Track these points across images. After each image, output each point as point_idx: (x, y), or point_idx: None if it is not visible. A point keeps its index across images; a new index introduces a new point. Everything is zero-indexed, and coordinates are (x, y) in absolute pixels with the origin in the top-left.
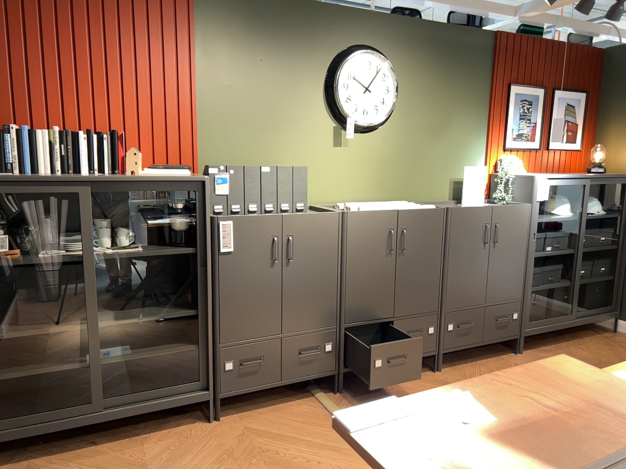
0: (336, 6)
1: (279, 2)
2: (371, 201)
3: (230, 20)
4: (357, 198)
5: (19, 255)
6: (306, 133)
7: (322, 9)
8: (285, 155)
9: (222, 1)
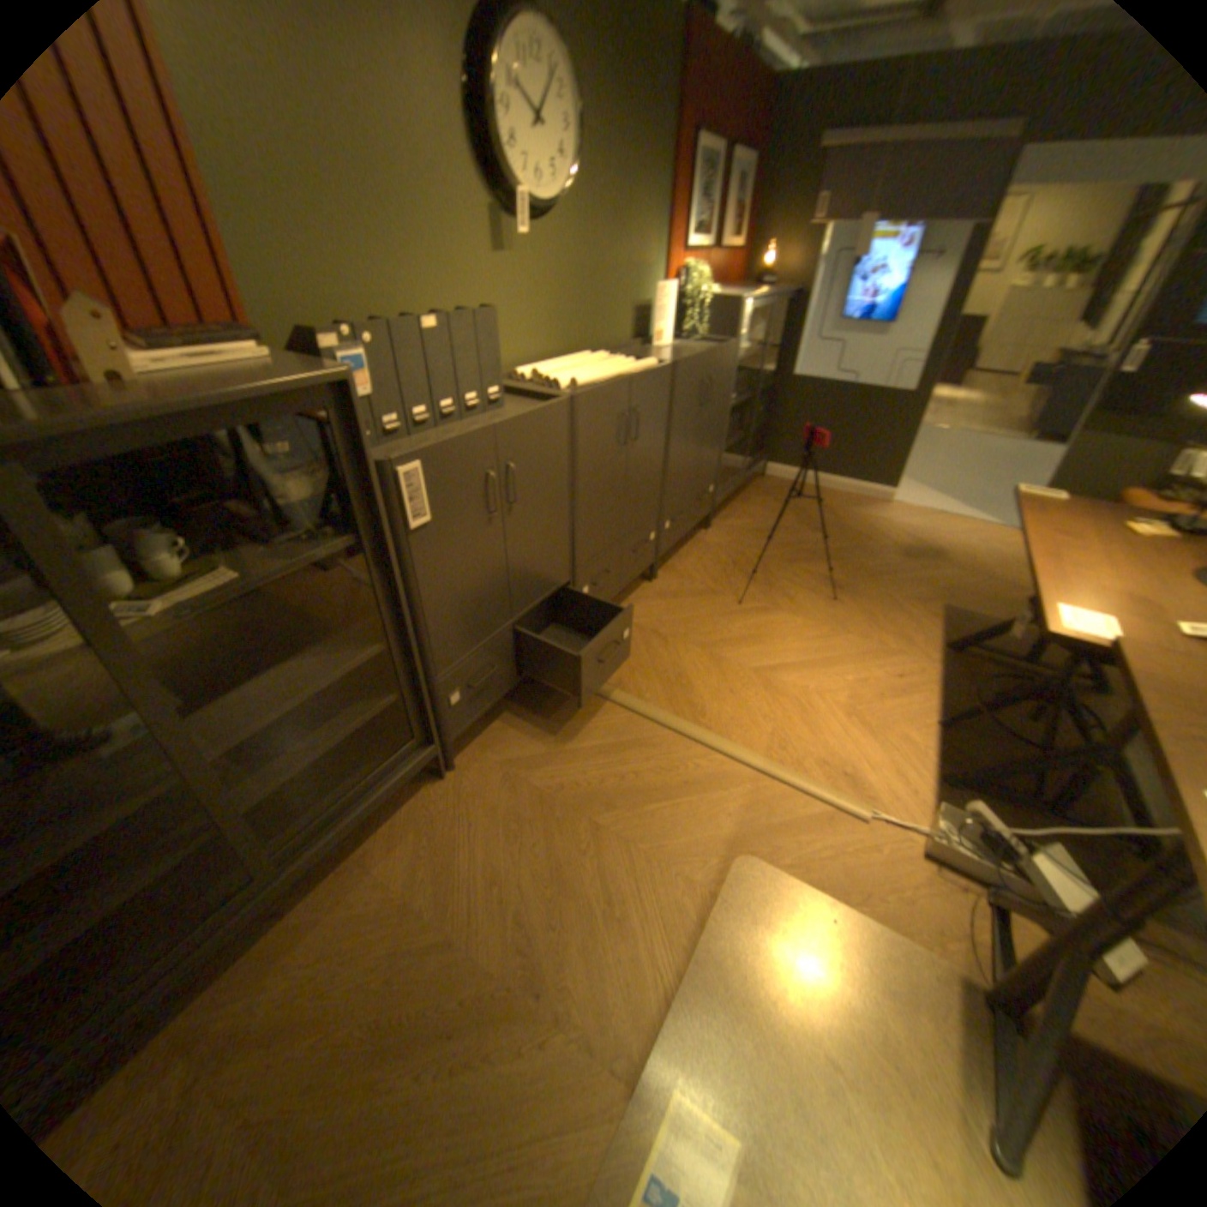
0: None
1: None
2: (551, 357)
3: None
4: (534, 354)
5: None
6: (448, 221)
7: None
8: (419, 277)
9: None
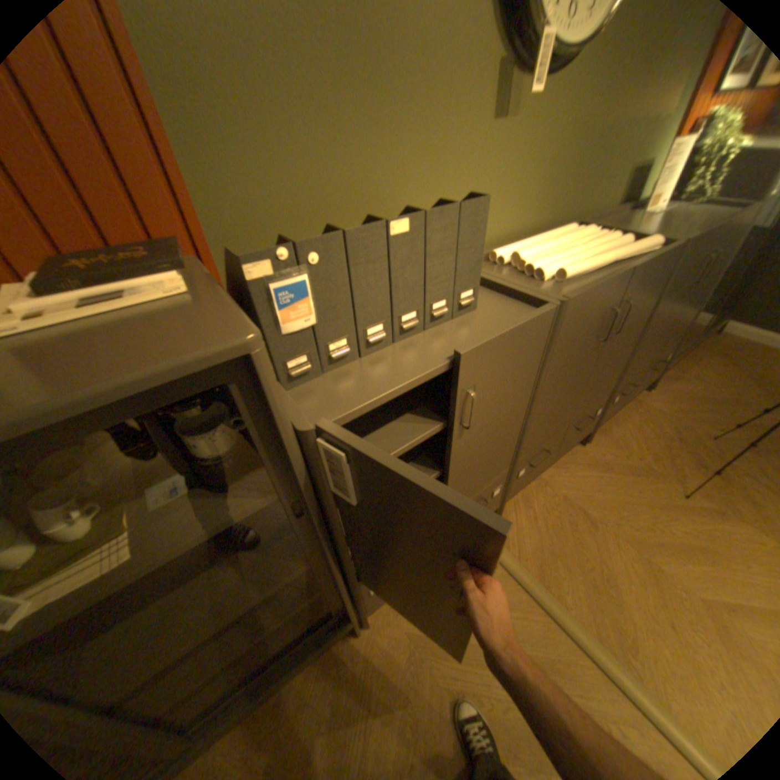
0: None
1: None
2: (532, 230)
3: None
4: (514, 229)
5: None
6: (447, 84)
7: None
8: (403, 156)
9: None
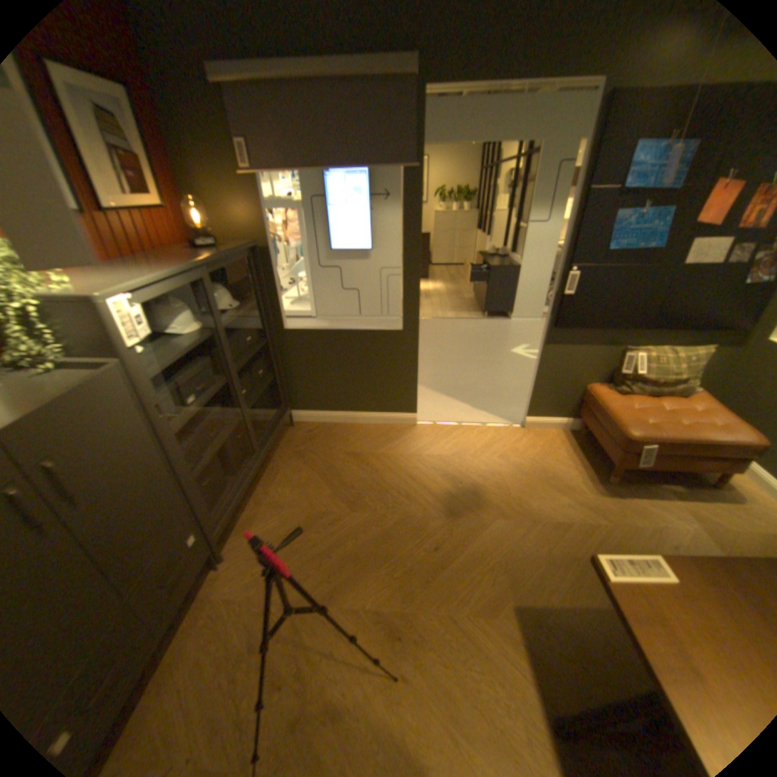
0: None
1: None
2: None
3: None
4: None
5: None
6: None
7: None
8: None
9: None
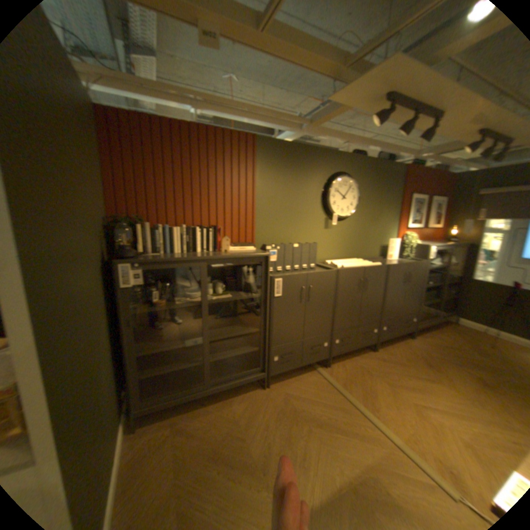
0: (330, 149)
1: (300, 146)
2: (341, 259)
3: (275, 157)
4: (334, 257)
5: (163, 302)
6: (311, 222)
7: (322, 150)
8: (299, 234)
9: (270, 146)
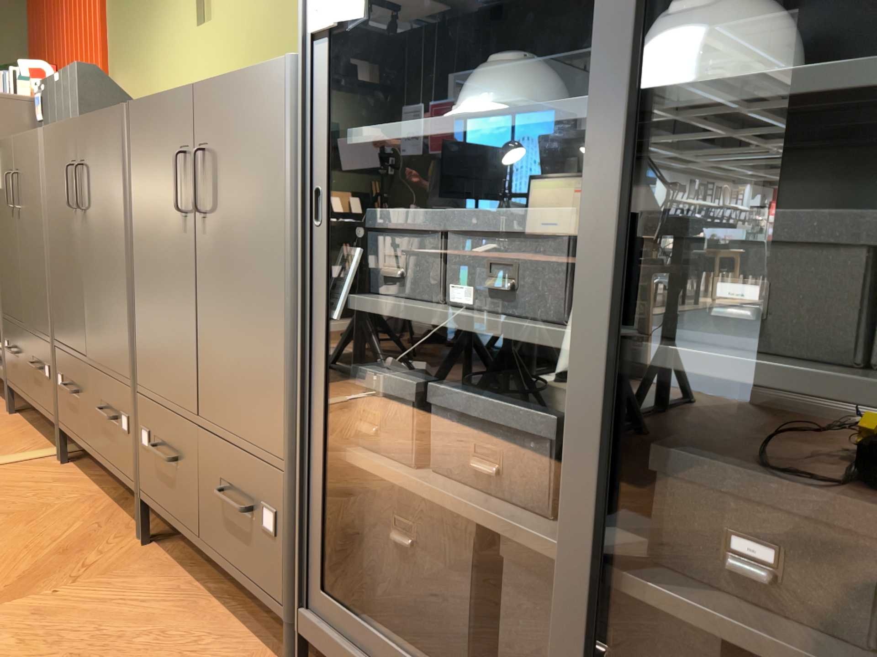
0: None
1: None
2: None
3: None
4: None
5: None
6: (173, 15)
7: None
8: (158, 63)
9: None
